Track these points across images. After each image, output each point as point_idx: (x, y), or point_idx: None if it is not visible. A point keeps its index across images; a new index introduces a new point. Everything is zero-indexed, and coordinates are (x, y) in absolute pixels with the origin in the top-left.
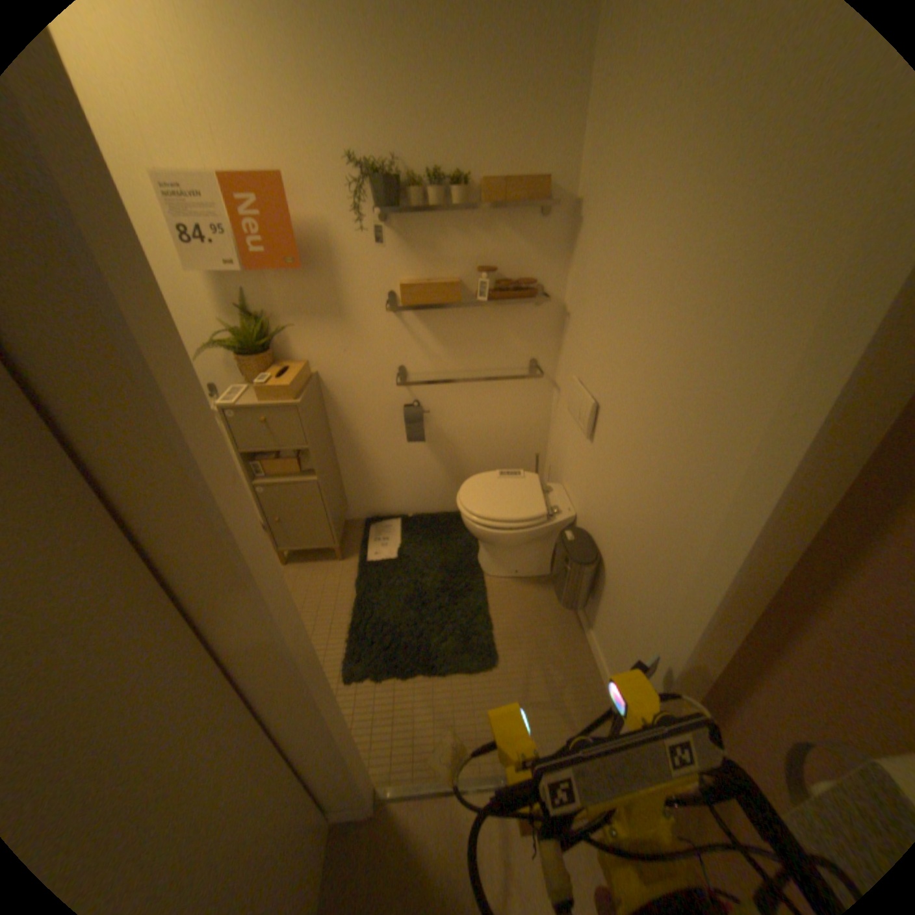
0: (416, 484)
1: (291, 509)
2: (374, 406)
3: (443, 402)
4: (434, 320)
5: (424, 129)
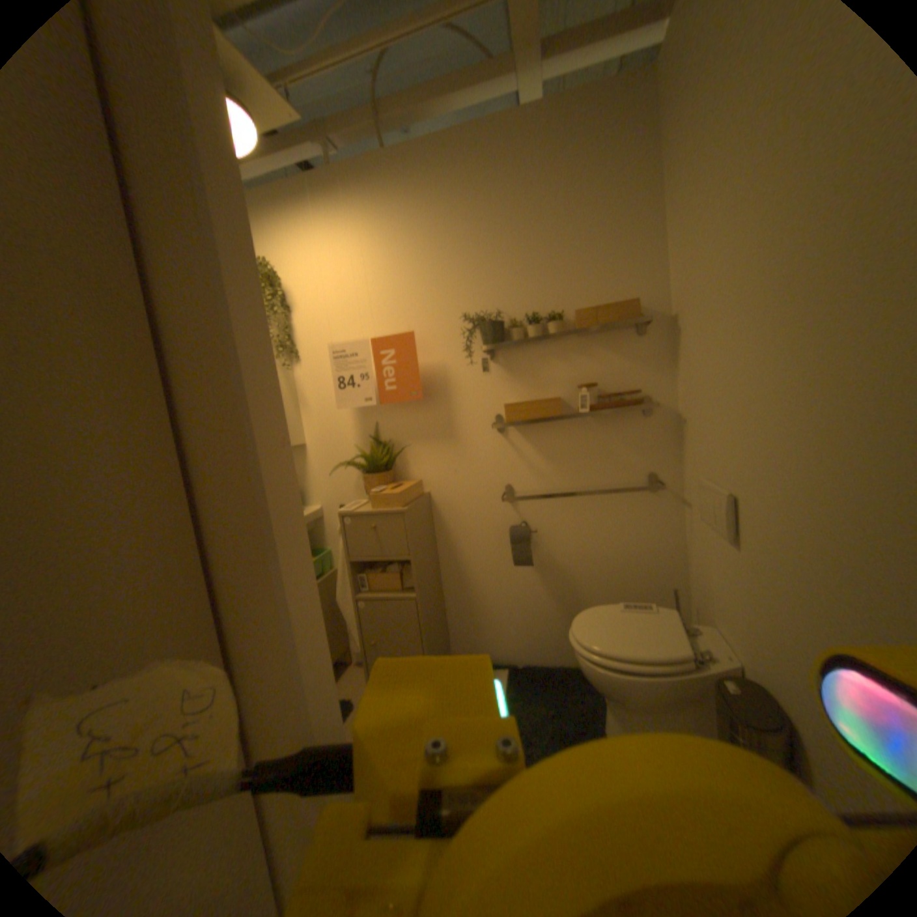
0: (528, 623)
1: (388, 630)
2: (482, 526)
3: (555, 522)
4: (540, 436)
5: (524, 286)
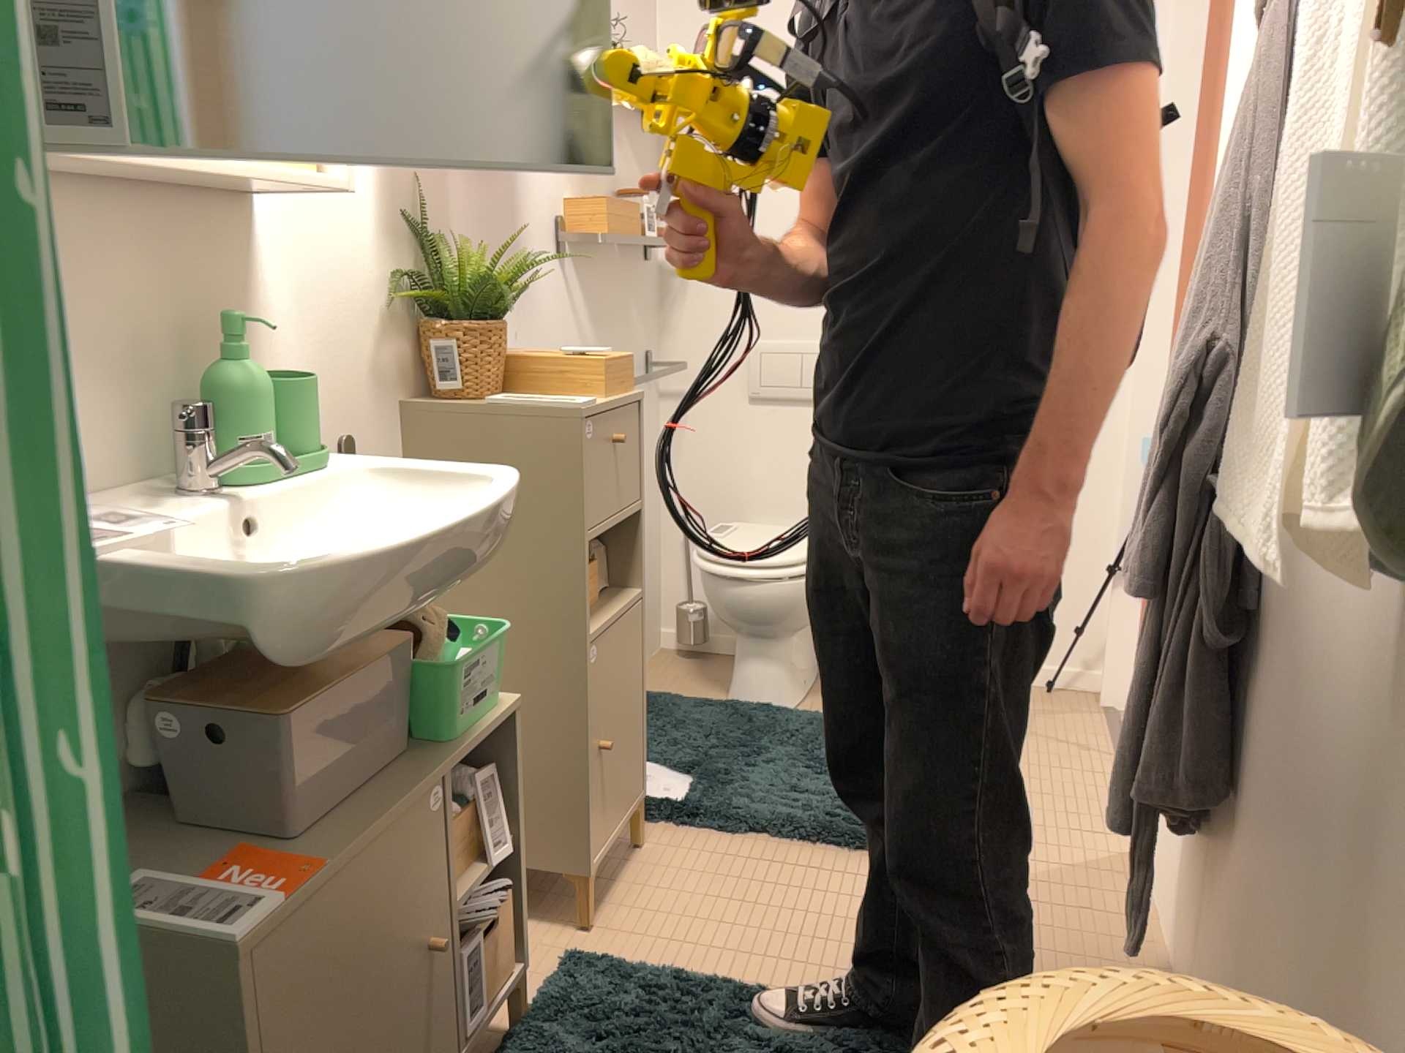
0: None
1: (617, 696)
2: None
3: None
4: (588, 278)
5: None
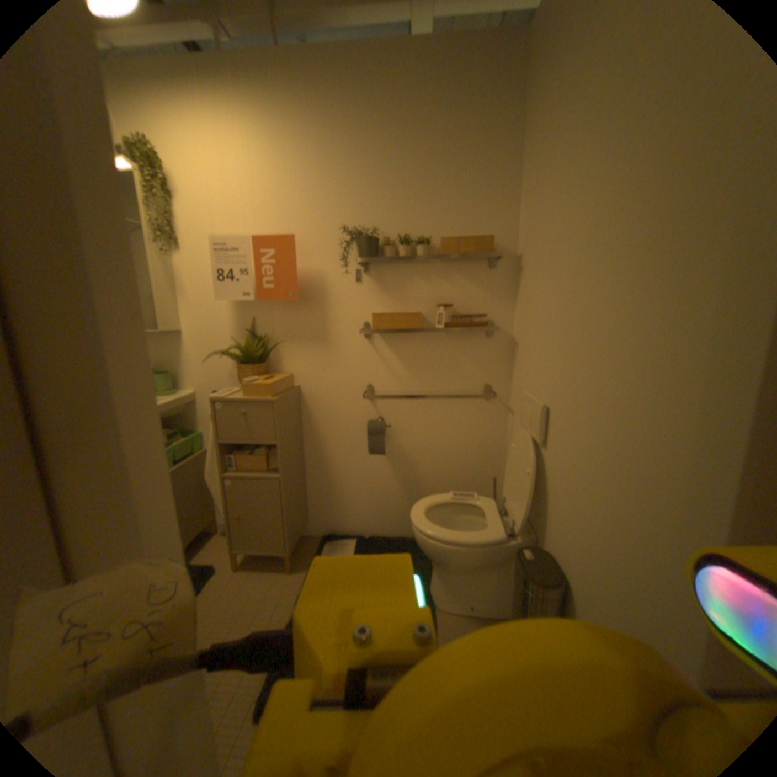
0: (376, 501)
1: (252, 504)
2: (344, 418)
3: (406, 418)
4: (400, 345)
5: (399, 209)
